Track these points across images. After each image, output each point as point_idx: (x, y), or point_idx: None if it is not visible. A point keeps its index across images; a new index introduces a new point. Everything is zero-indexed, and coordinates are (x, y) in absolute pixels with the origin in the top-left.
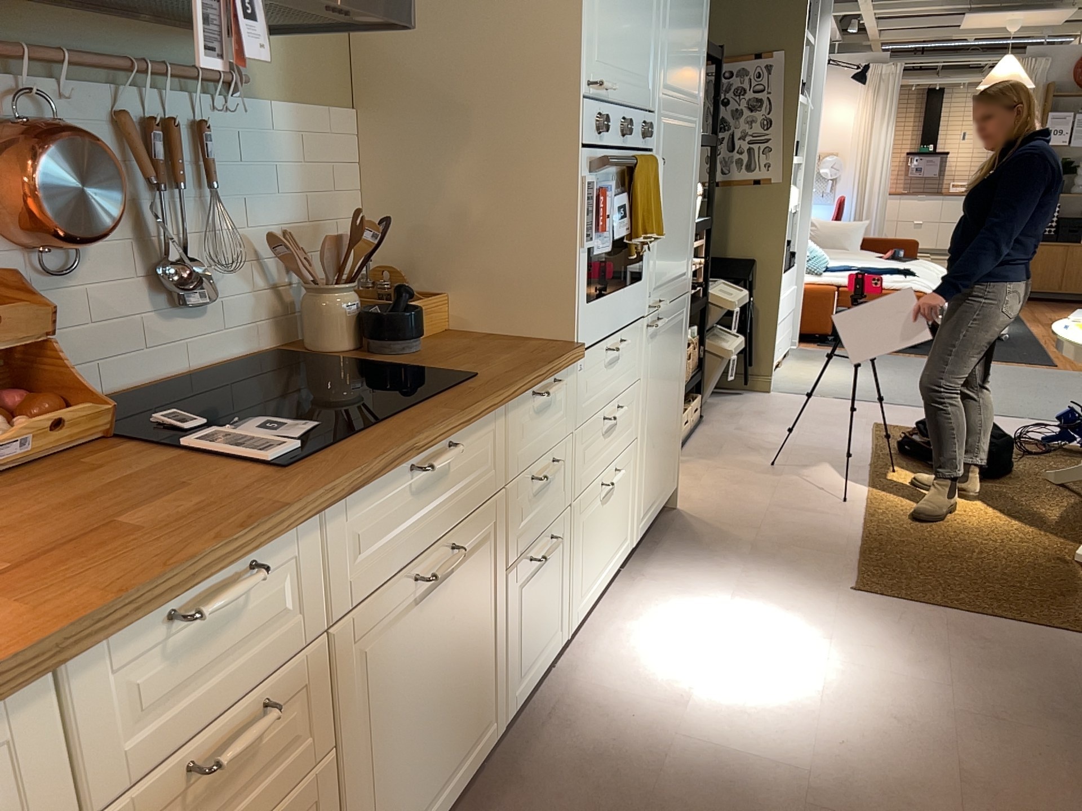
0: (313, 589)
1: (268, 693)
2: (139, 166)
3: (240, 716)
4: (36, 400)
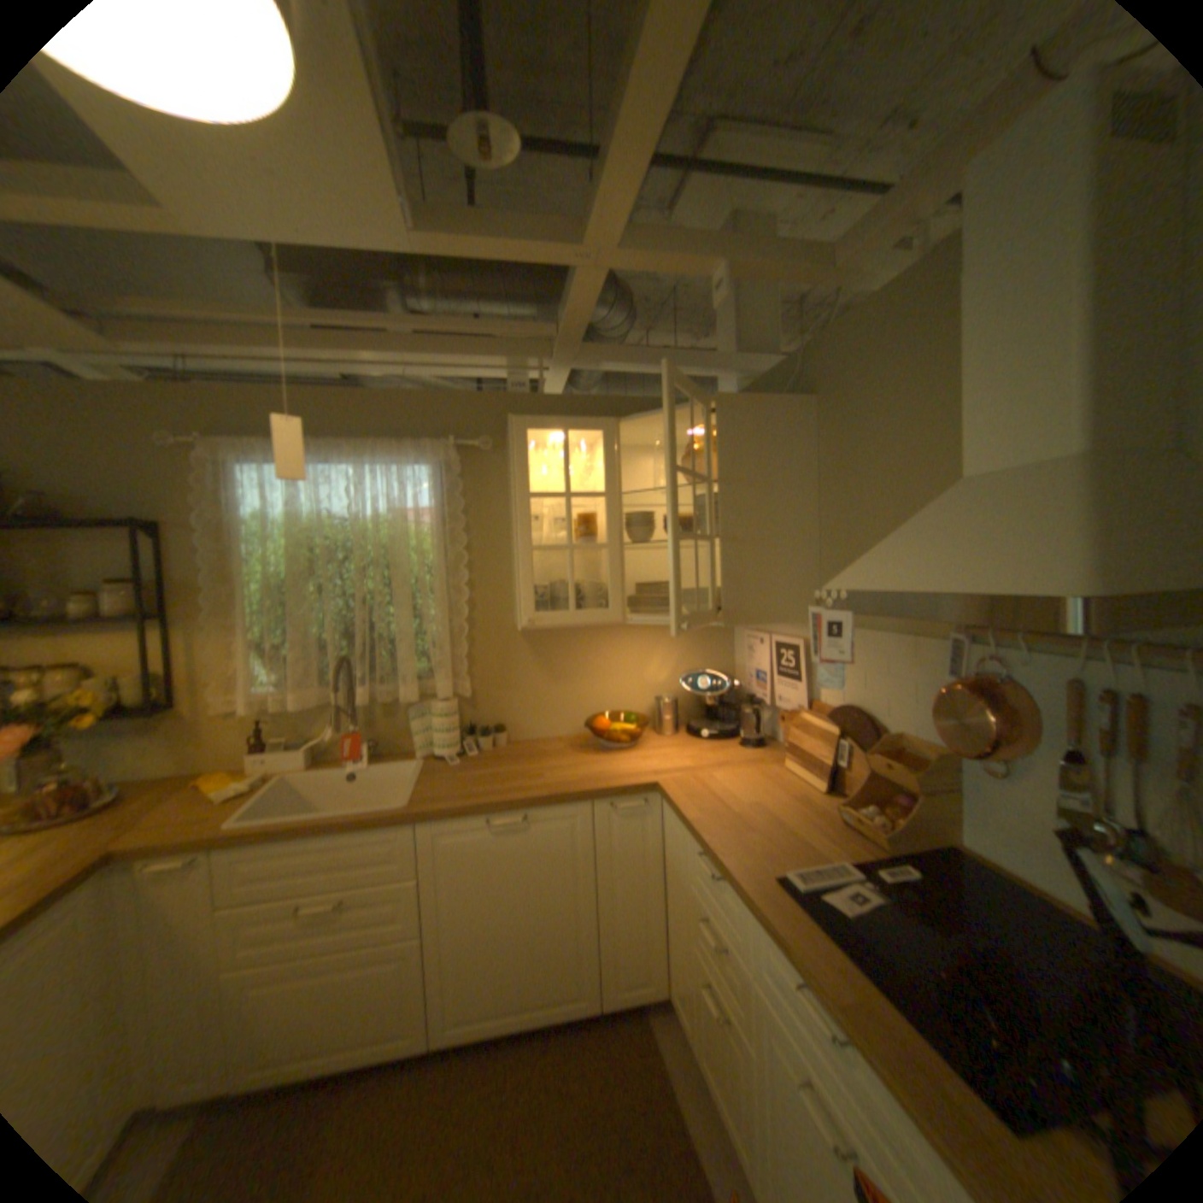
0: (749, 945)
1: (732, 955)
2: (1072, 727)
3: (723, 941)
4: (903, 821)
